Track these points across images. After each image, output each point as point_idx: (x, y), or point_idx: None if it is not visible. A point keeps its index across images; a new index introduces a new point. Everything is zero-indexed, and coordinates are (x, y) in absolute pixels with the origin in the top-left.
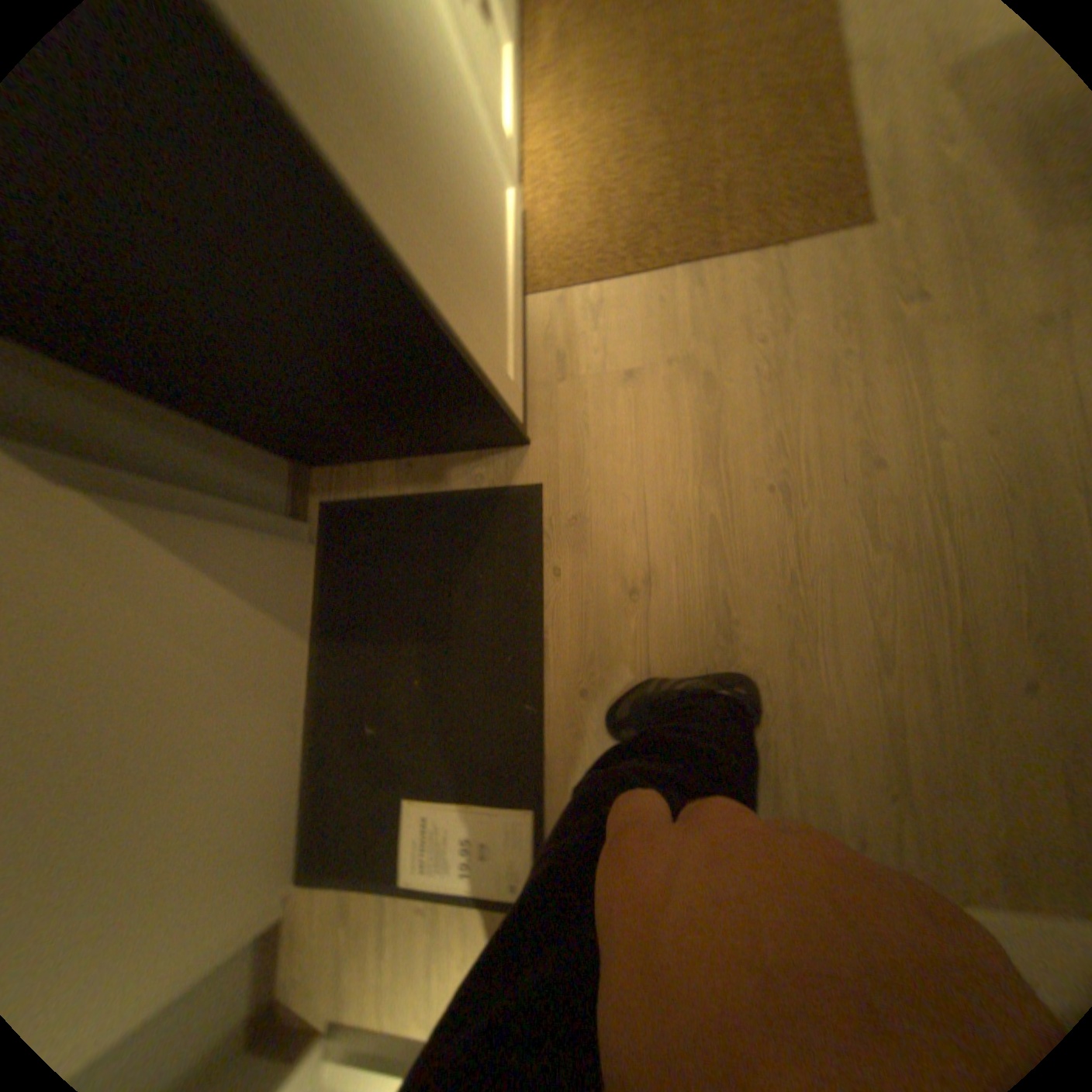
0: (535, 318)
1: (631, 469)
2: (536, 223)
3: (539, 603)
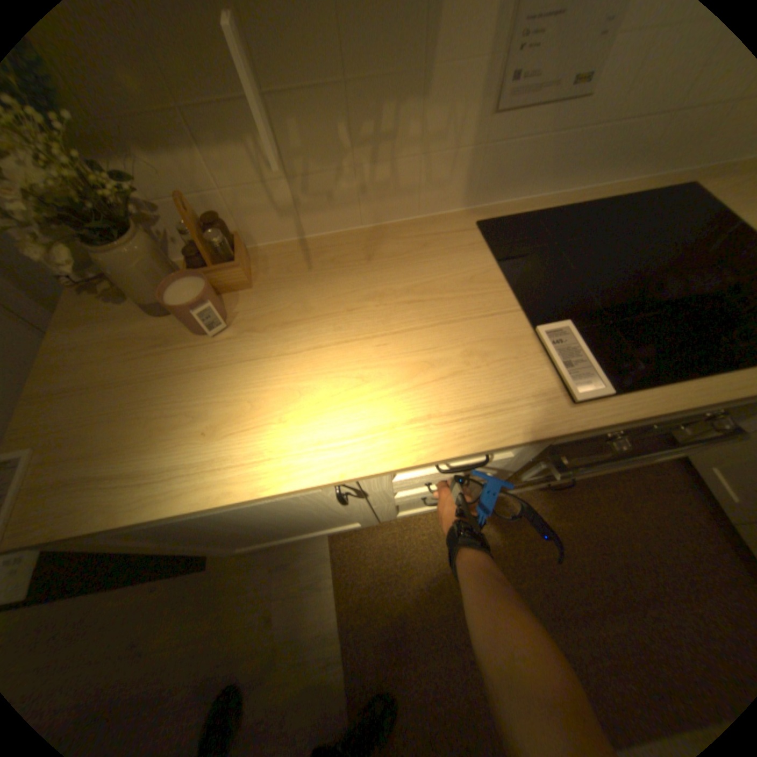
0: (313, 543)
1: (207, 631)
2: (378, 530)
3: (138, 581)
